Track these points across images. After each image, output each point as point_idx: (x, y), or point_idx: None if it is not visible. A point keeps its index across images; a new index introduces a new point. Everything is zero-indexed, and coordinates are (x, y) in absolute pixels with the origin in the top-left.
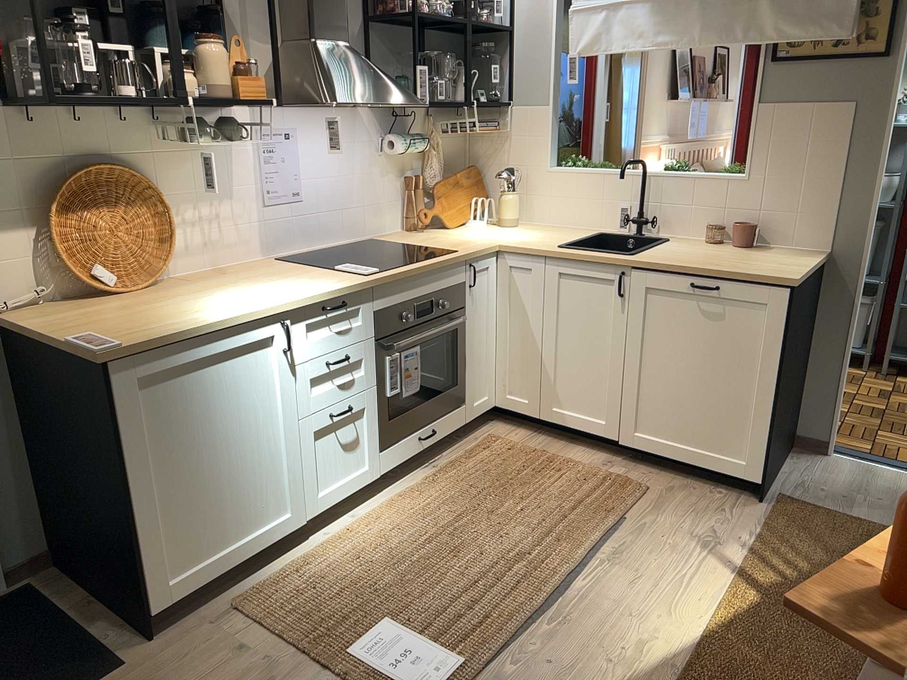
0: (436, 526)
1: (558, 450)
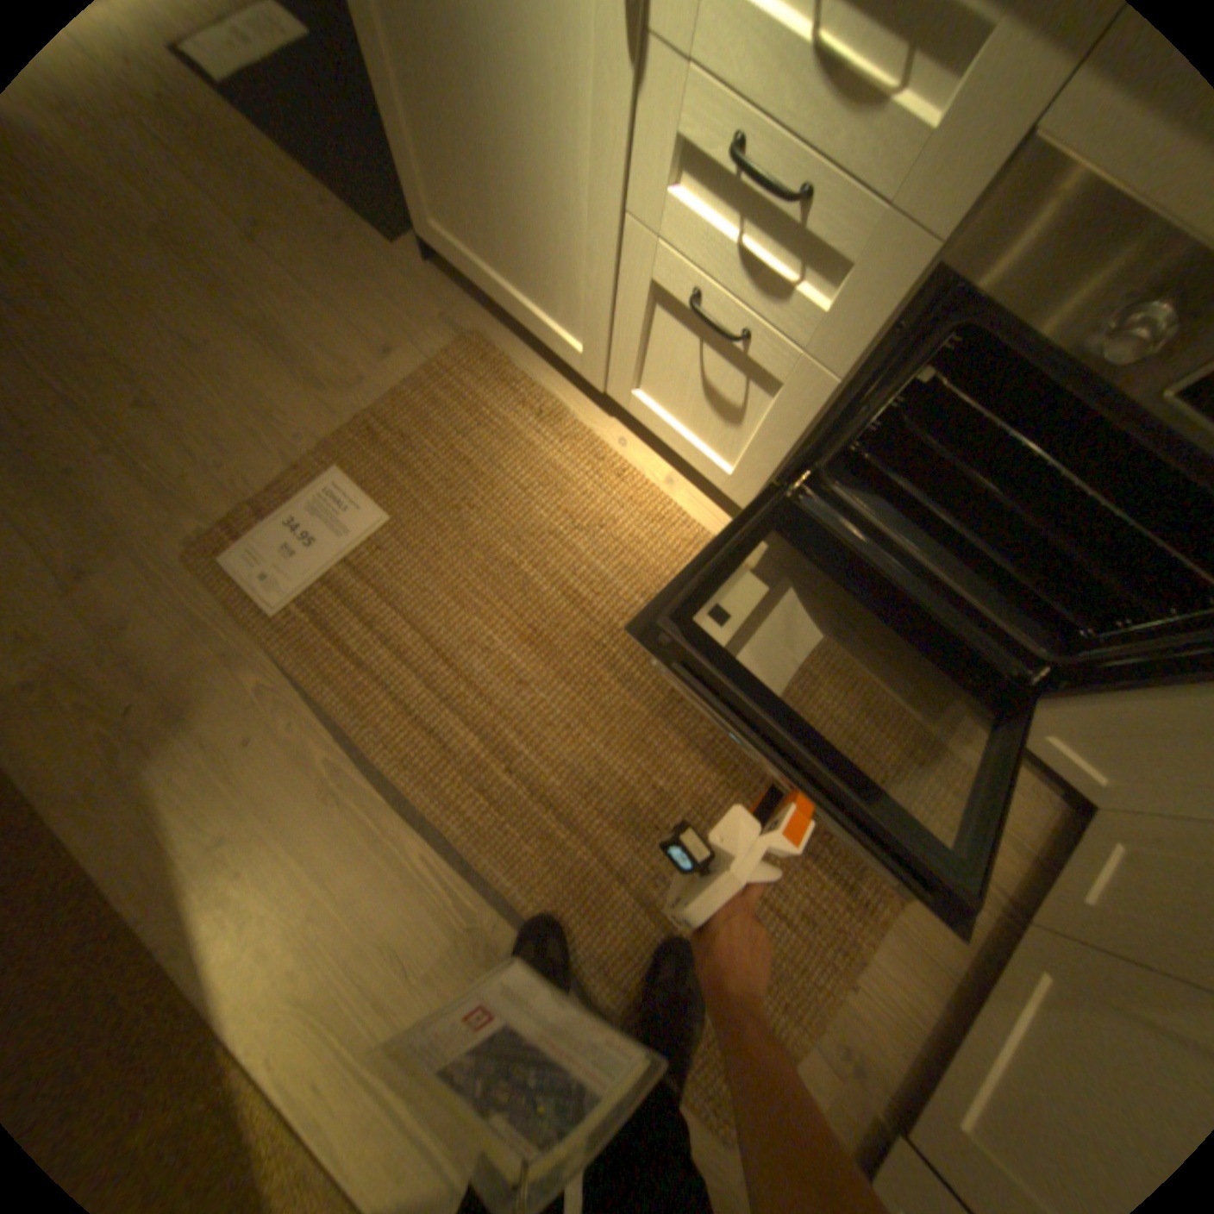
0: (618, 611)
1: (920, 937)
